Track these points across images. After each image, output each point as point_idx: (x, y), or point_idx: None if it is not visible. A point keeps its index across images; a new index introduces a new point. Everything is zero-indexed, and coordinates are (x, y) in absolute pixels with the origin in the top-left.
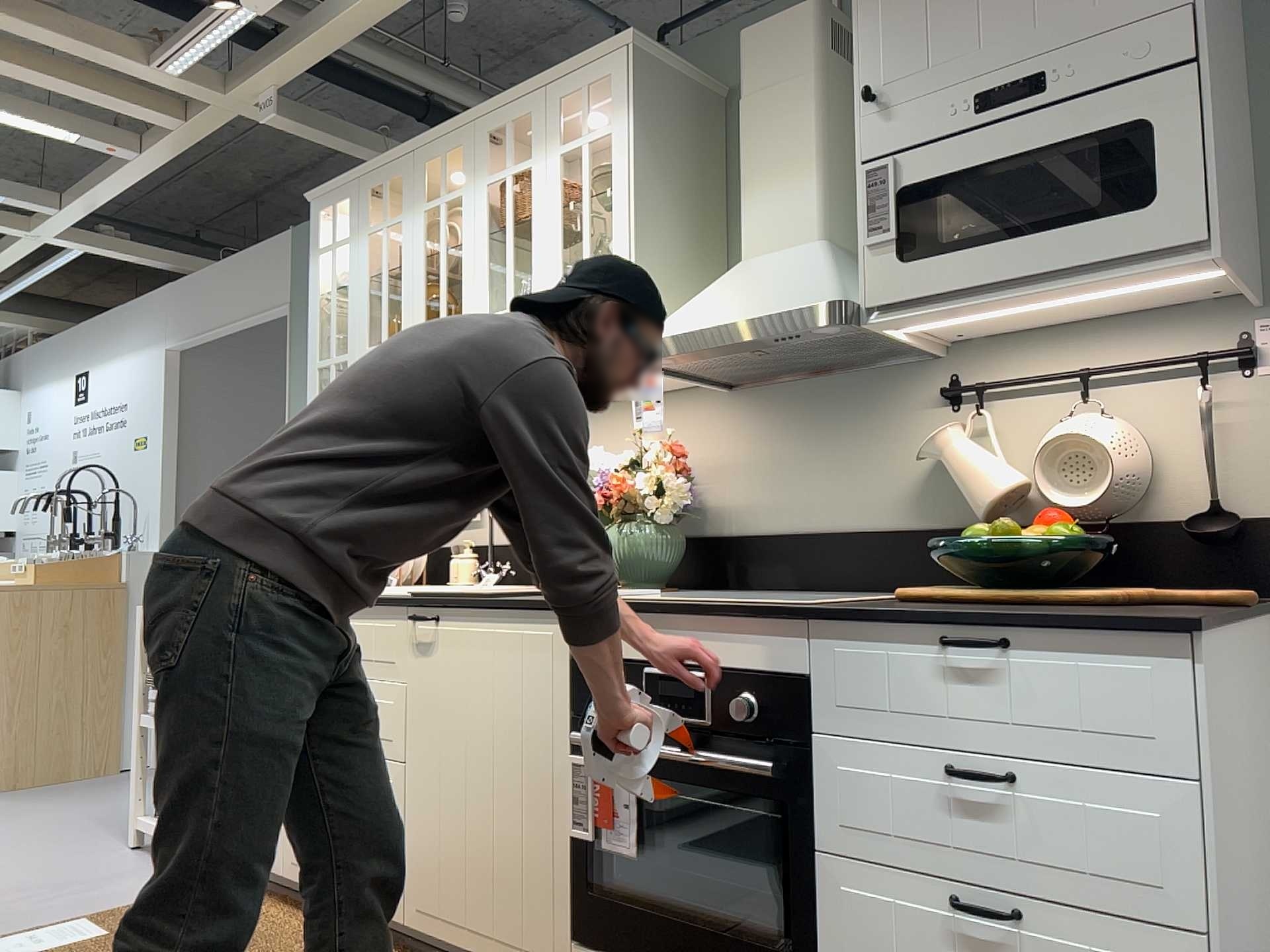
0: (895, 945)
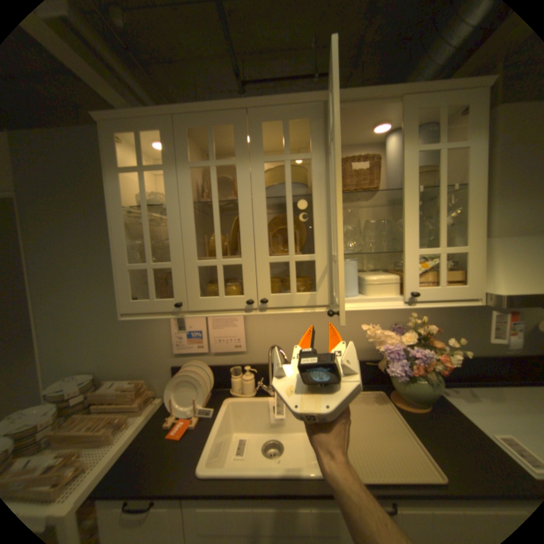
0: None
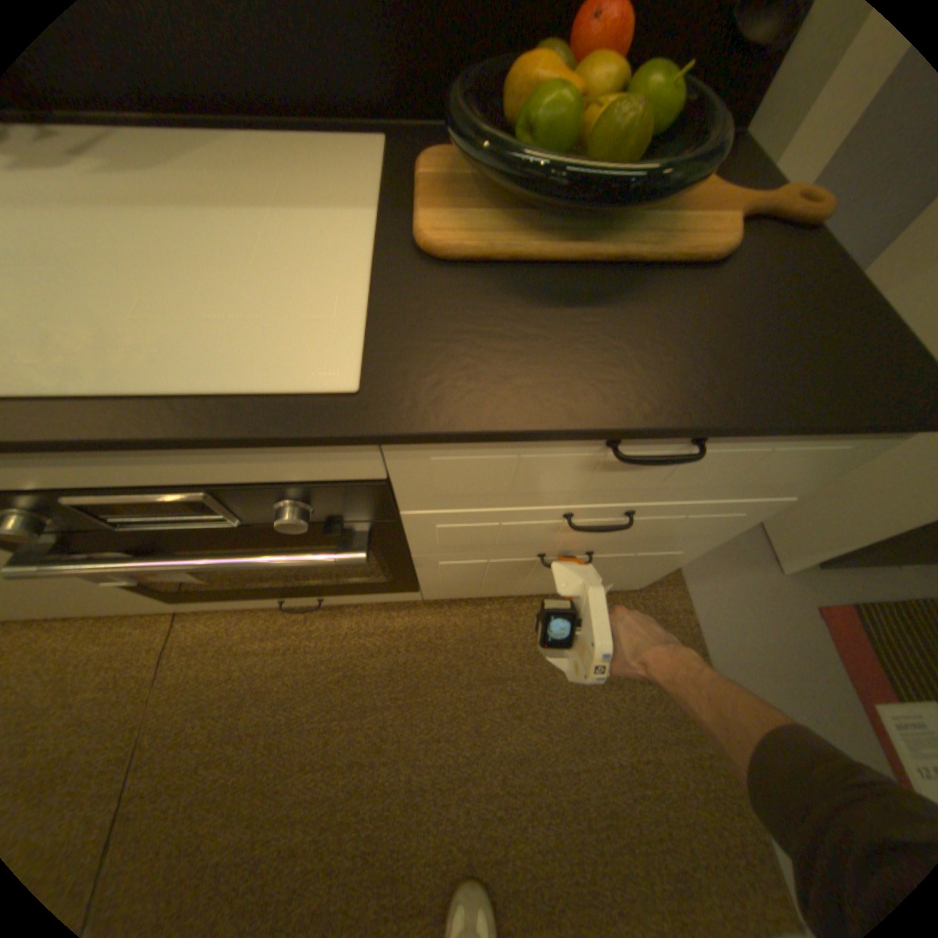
0: (483, 570)
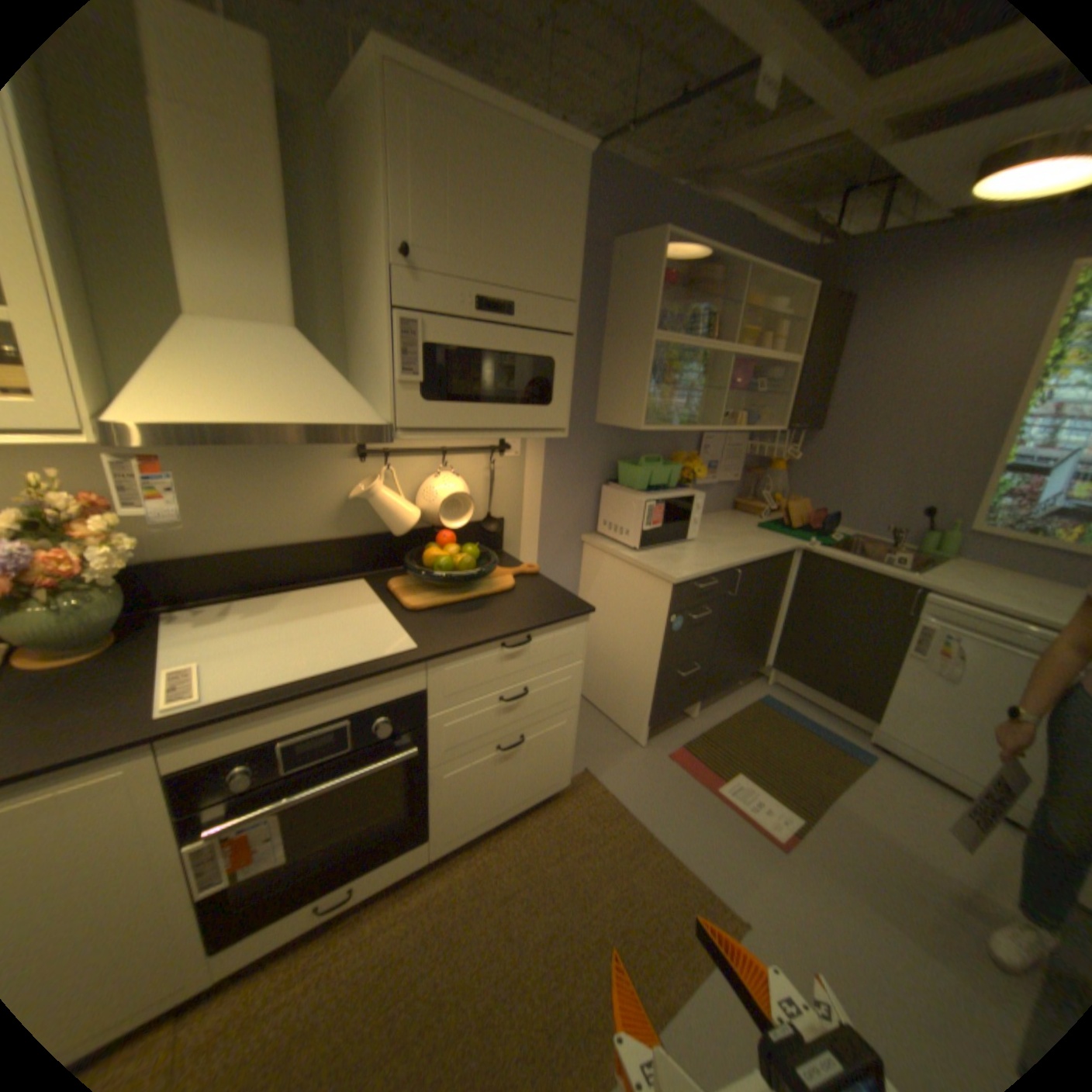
0: (469, 781)
